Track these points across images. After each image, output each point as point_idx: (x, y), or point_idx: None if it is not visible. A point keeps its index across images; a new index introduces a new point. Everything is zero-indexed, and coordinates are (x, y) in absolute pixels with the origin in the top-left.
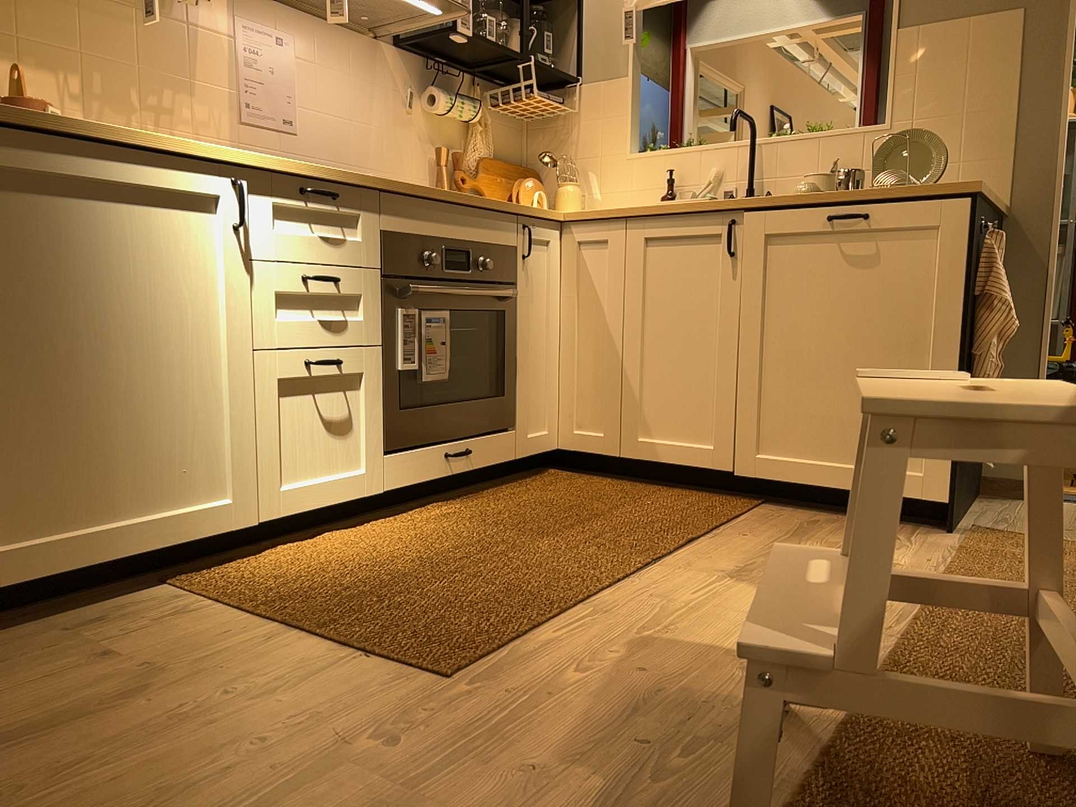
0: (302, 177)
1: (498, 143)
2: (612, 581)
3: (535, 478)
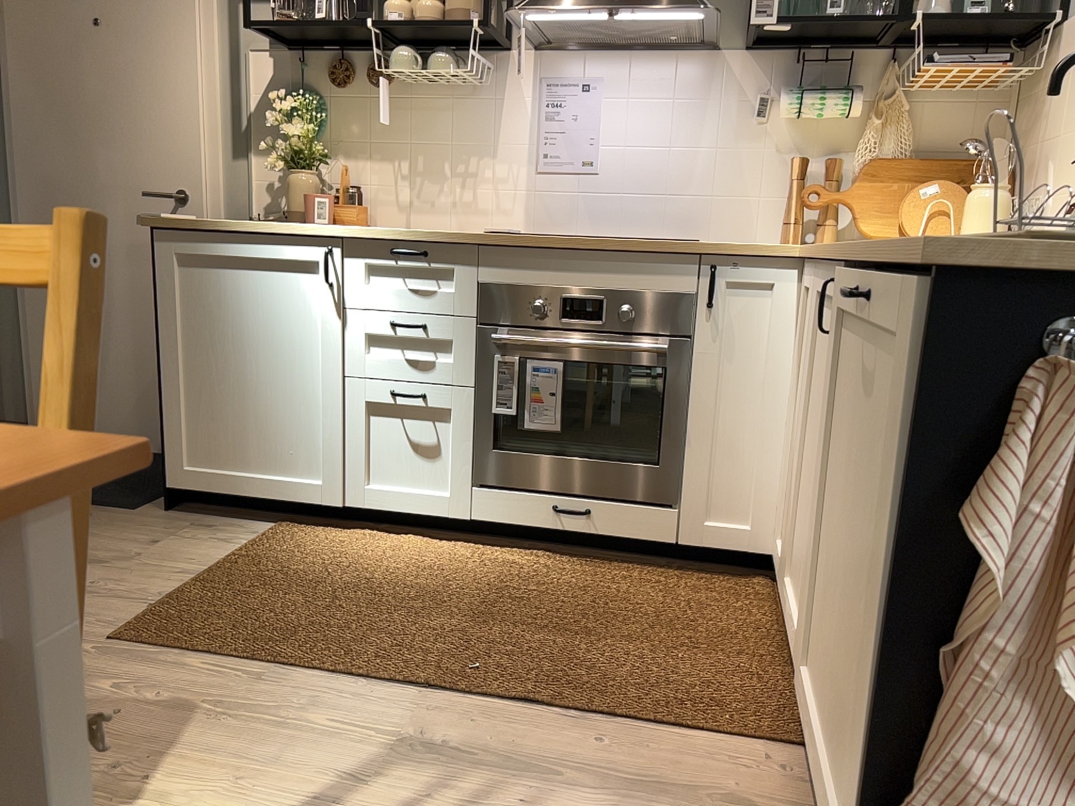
0: (388, 240)
1: (940, 132)
2: (338, 675)
3: (721, 580)
